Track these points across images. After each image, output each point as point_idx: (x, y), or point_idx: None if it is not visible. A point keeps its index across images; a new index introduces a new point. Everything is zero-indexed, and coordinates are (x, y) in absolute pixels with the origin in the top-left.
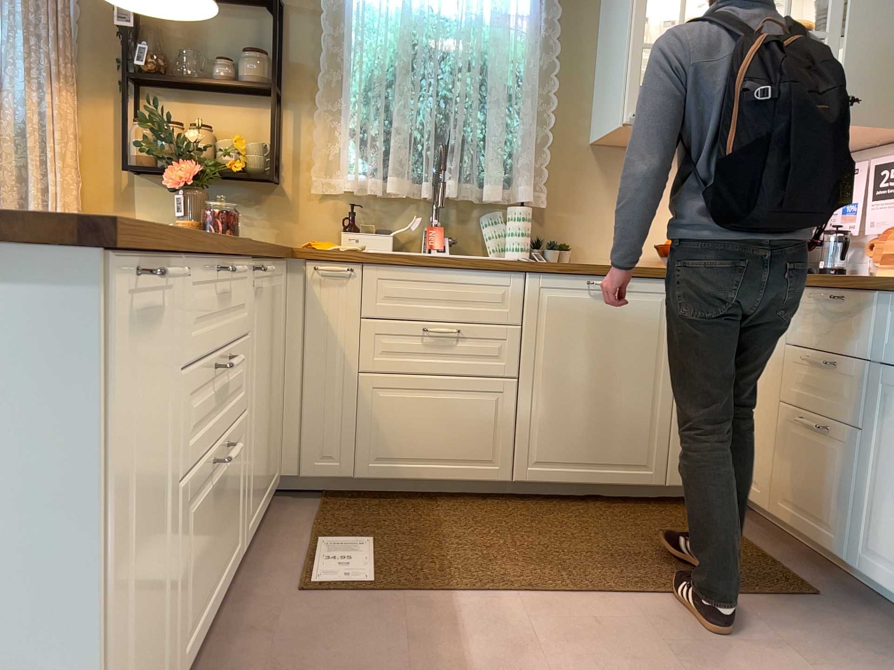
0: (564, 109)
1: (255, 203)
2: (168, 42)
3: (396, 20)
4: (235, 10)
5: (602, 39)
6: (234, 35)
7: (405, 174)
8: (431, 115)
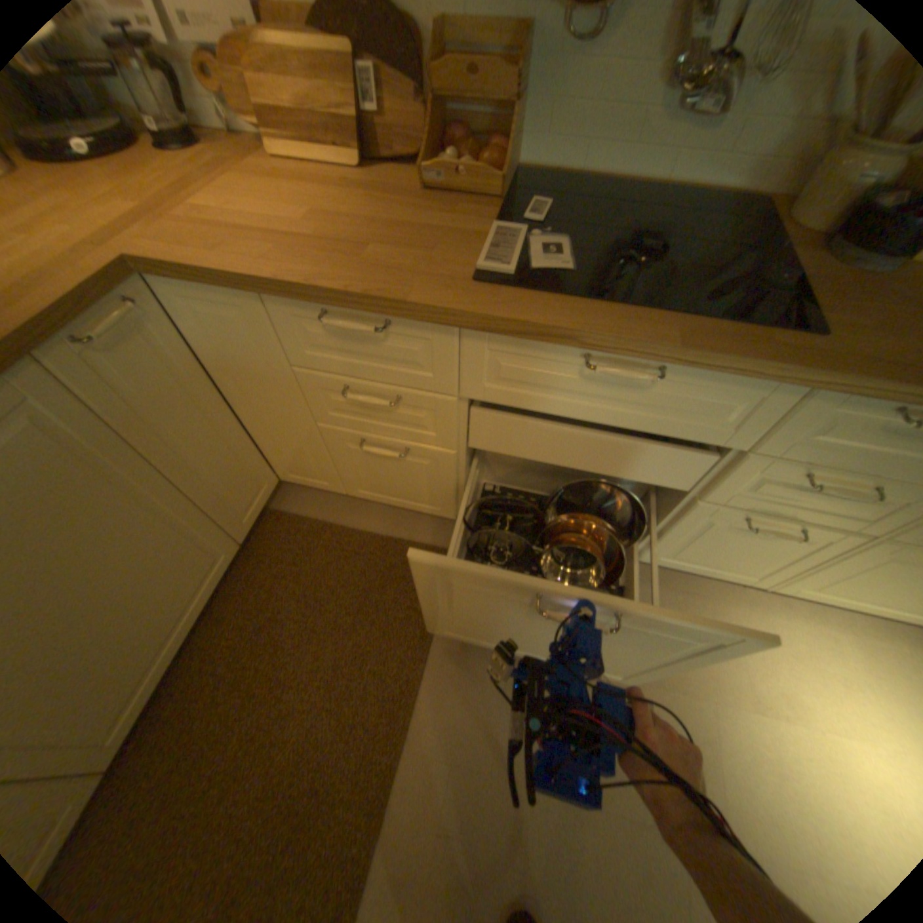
0: None
1: None
2: None
3: None
4: None
5: None
6: None
7: None
8: None
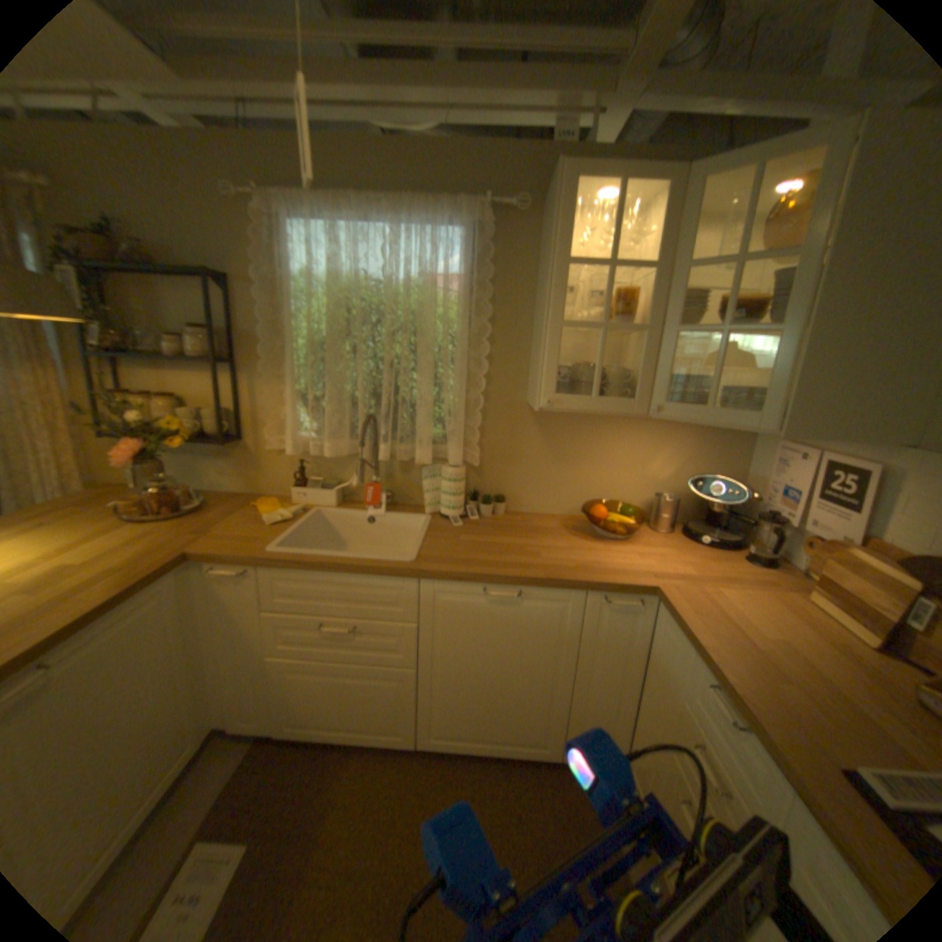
0: (500, 368)
1: (222, 456)
2: (126, 313)
3: (327, 285)
4: (180, 280)
5: (538, 297)
6: (183, 305)
7: (340, 439)
8: (364, 381)
